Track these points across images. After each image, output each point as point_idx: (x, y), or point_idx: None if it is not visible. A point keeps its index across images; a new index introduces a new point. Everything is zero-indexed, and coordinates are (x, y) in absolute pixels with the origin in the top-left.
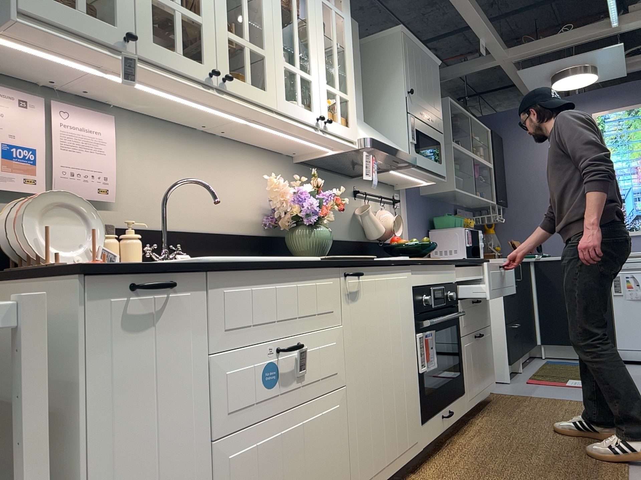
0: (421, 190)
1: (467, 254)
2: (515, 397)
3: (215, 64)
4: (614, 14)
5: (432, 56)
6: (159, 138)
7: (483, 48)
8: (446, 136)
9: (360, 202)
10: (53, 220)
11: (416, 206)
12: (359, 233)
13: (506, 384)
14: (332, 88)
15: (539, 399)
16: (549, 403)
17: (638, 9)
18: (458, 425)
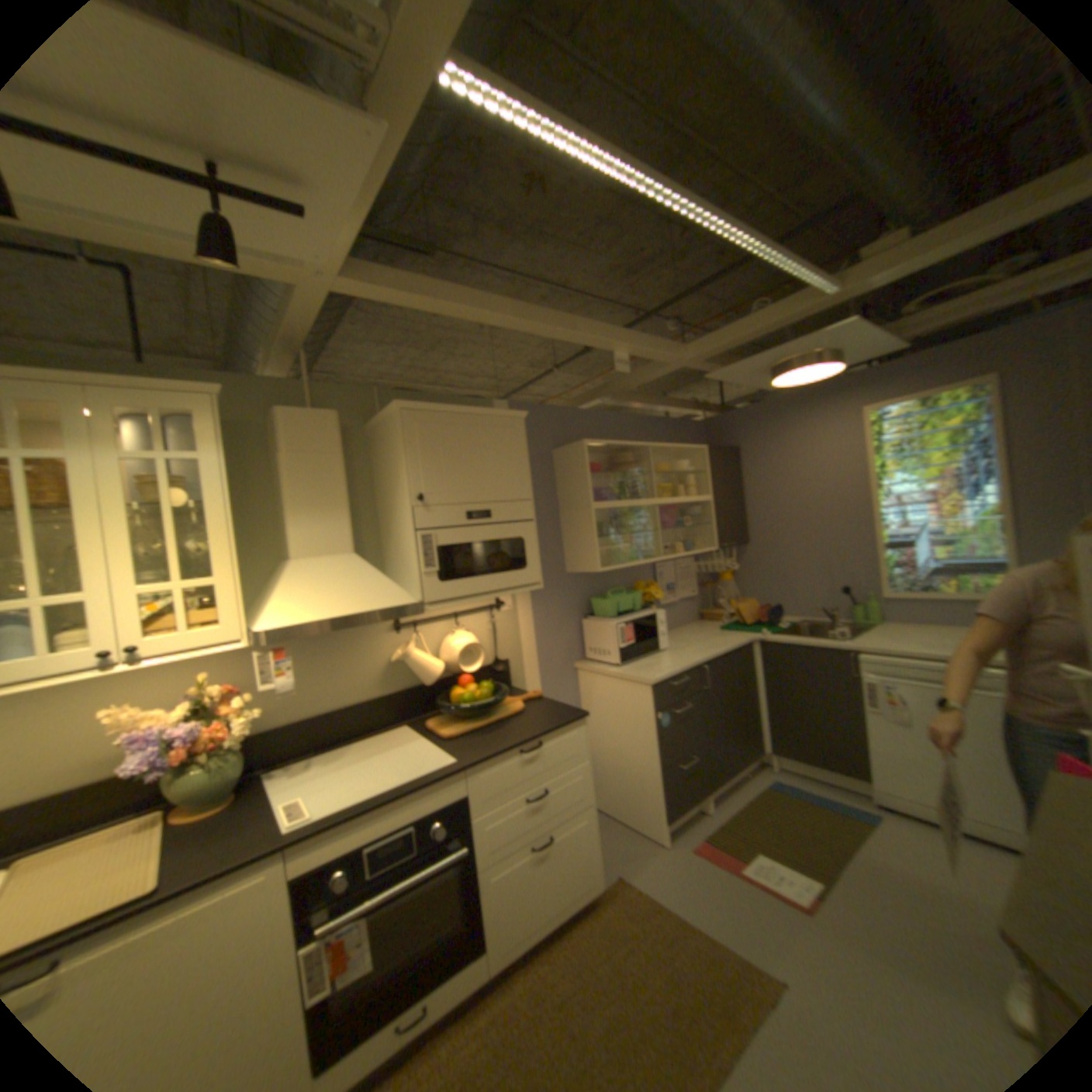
0: (564, 565)
1: (621, 657)
2: (635, 905)
3: None
4: (819, 276)
5: (495, 412)
6: None
7: (620, 363)
8: (584, 495)
9: (406, 634)
10: None
11: (549, 594)
12: (404, 677)
13: (660, 853)
14: (156, 585)
15: (660, 923)
16: (663, 943)
17: (878, 252)
18: (484, 989)
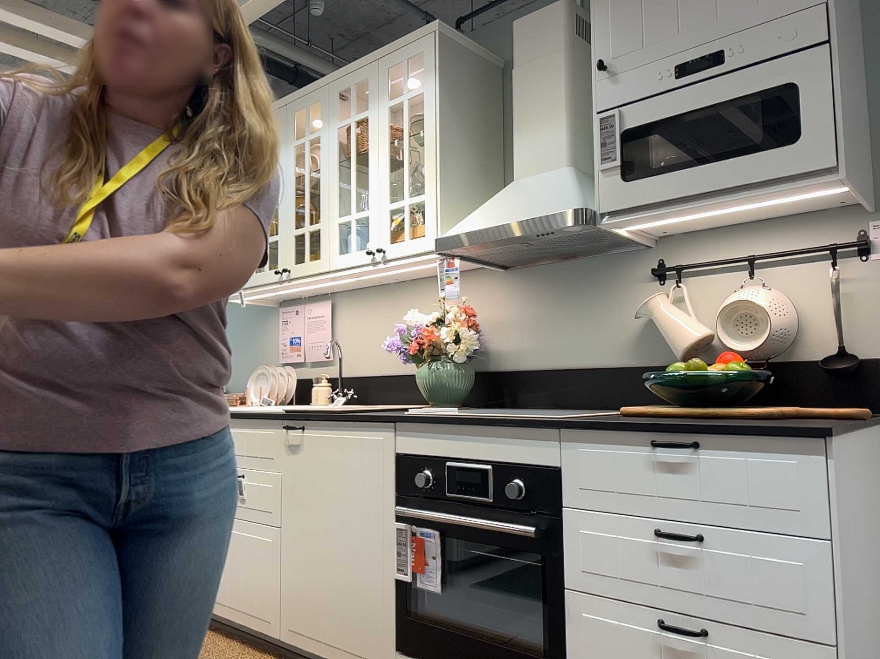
0: None
1: None
2: None
3: (284, 262)
4: None
5: None
6: (361, 302)
7: None
8: None
9: (674, 287)
10: (264, 381)
11: None
12: (667, 348)
13: None
14: (396, 202)
15: None
16: None
17: None
18: None
